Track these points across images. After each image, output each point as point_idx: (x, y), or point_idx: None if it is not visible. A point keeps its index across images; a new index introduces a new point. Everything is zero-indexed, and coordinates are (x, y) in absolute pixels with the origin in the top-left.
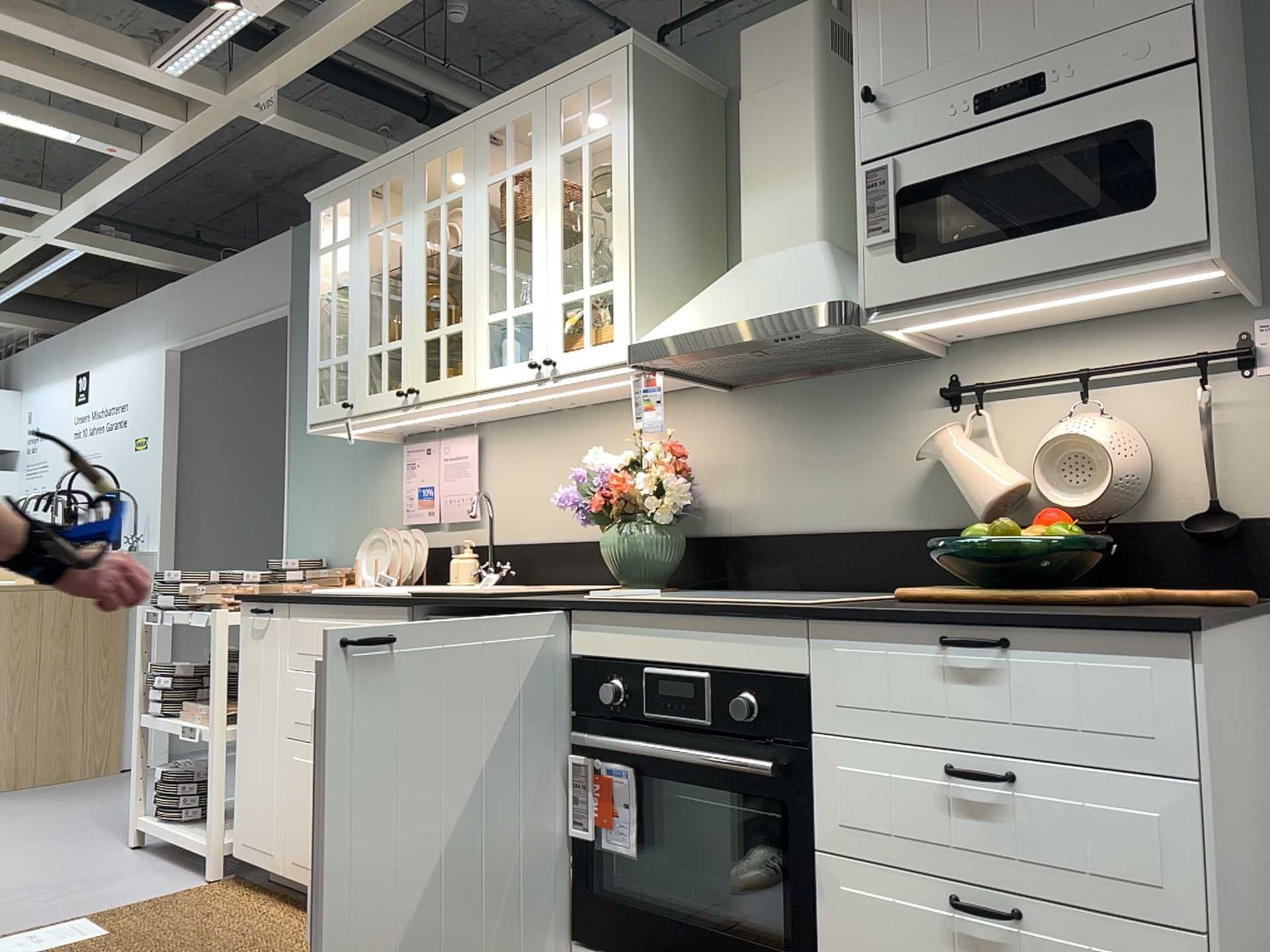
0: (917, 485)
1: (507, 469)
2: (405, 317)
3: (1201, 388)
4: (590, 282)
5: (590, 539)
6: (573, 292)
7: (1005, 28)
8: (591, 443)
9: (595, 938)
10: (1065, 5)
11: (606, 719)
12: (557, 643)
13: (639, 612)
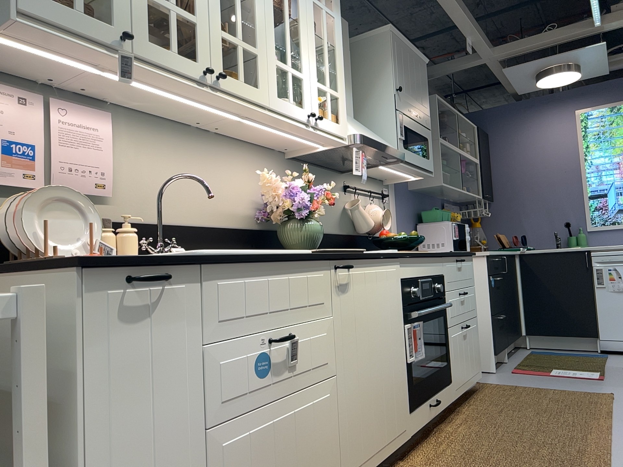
0: (340, 218)
1: (139, 156)
2: (199, 0)
3: (382, 202)
4: (330, 87)
5: (218, 226)
6: (323, 86)
7: (414, 96)
8: (215, 160)
9: (415, 403)
10: (420, 100)
11: (412, 304)
12: (398, 273)
13: (419, 256)
